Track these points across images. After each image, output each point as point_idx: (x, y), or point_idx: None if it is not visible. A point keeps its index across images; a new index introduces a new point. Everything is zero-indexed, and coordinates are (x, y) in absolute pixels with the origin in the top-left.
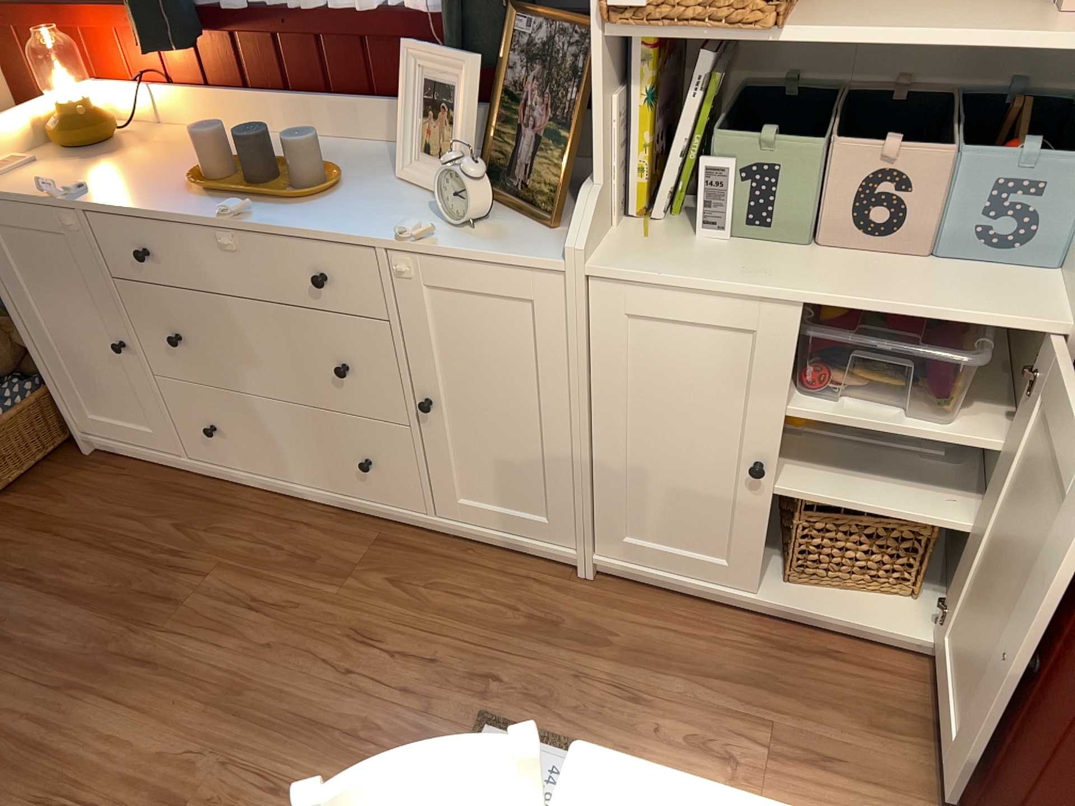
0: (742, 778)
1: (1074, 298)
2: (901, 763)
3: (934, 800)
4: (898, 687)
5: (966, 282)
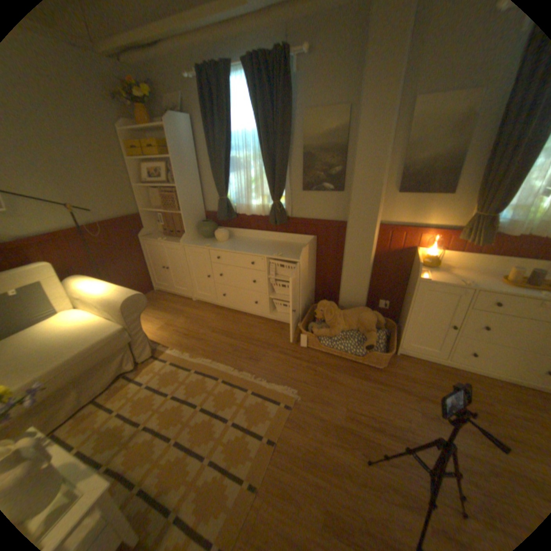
0: None
1: None
2: None
3: None
4: None
5: None
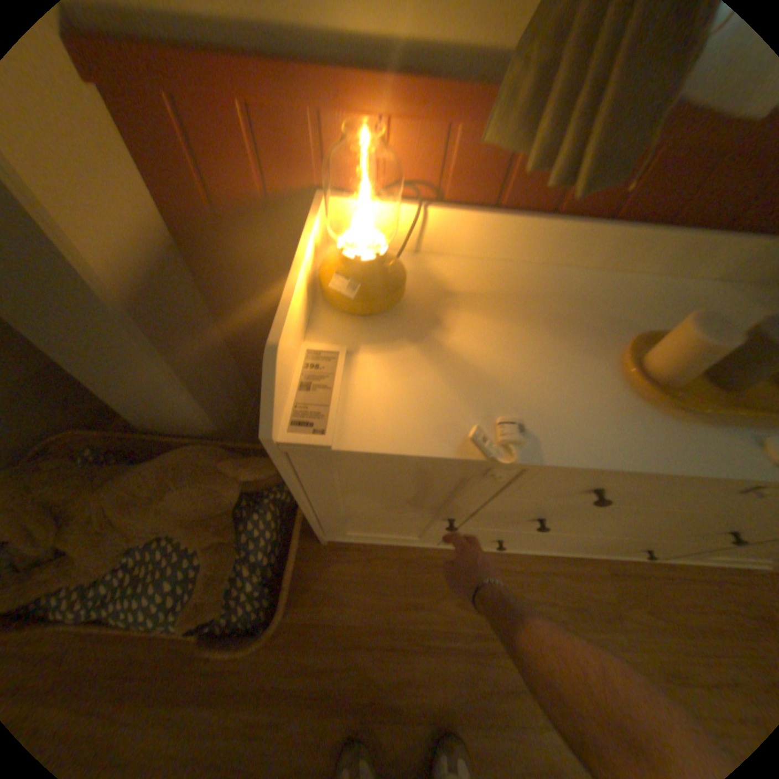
0: None
1: None
2: None
3: None
4: None
5: None
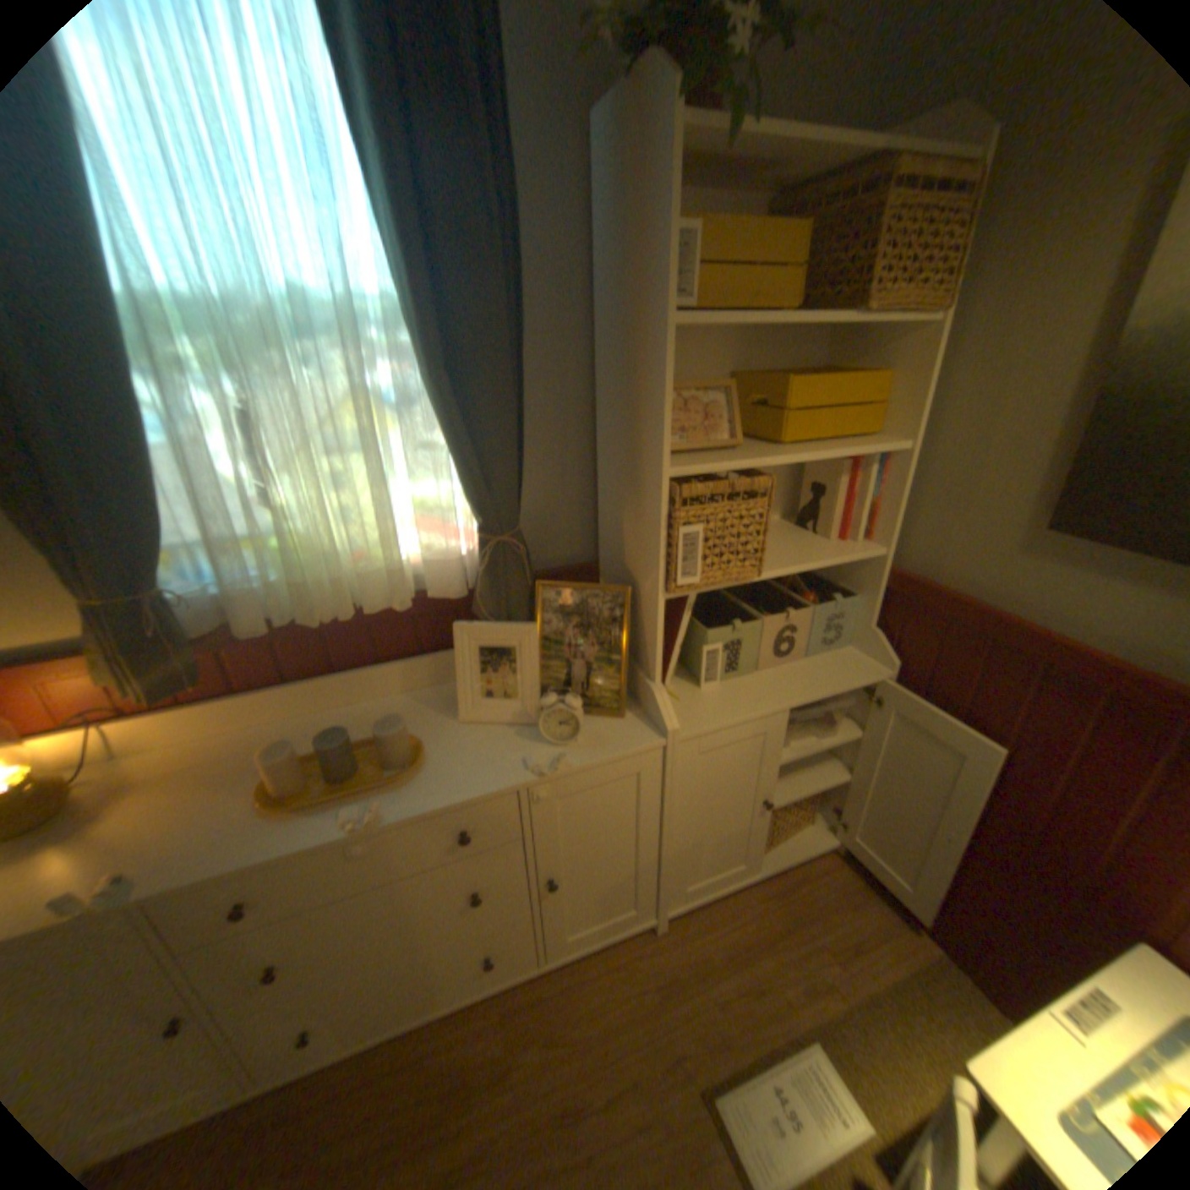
0: (845, 998)
1: (877, 662)
2: (880, 924)
3: (906, 933)
4: (840, 881)
5: (832, 669)
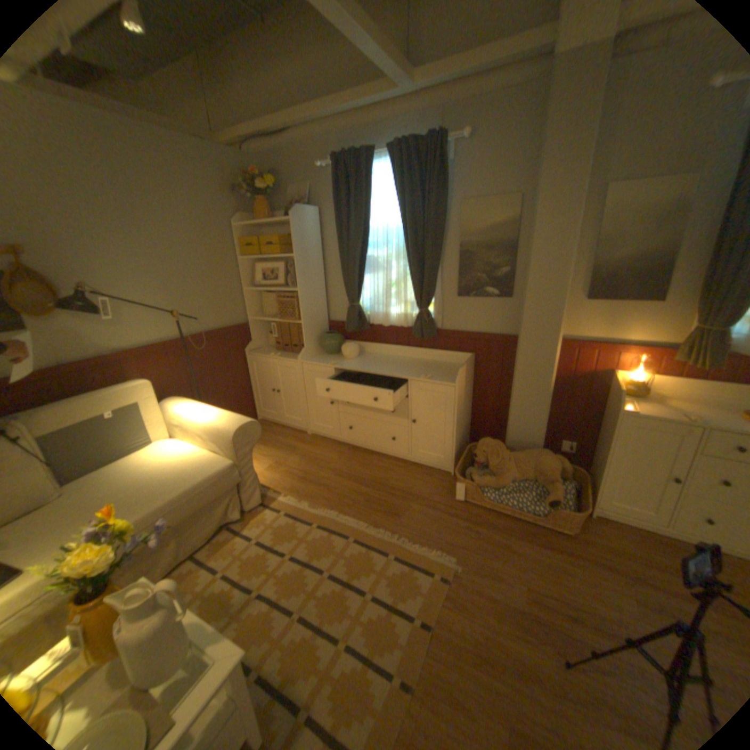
0: None
1: None
2: None
3: None
4: None
5: None
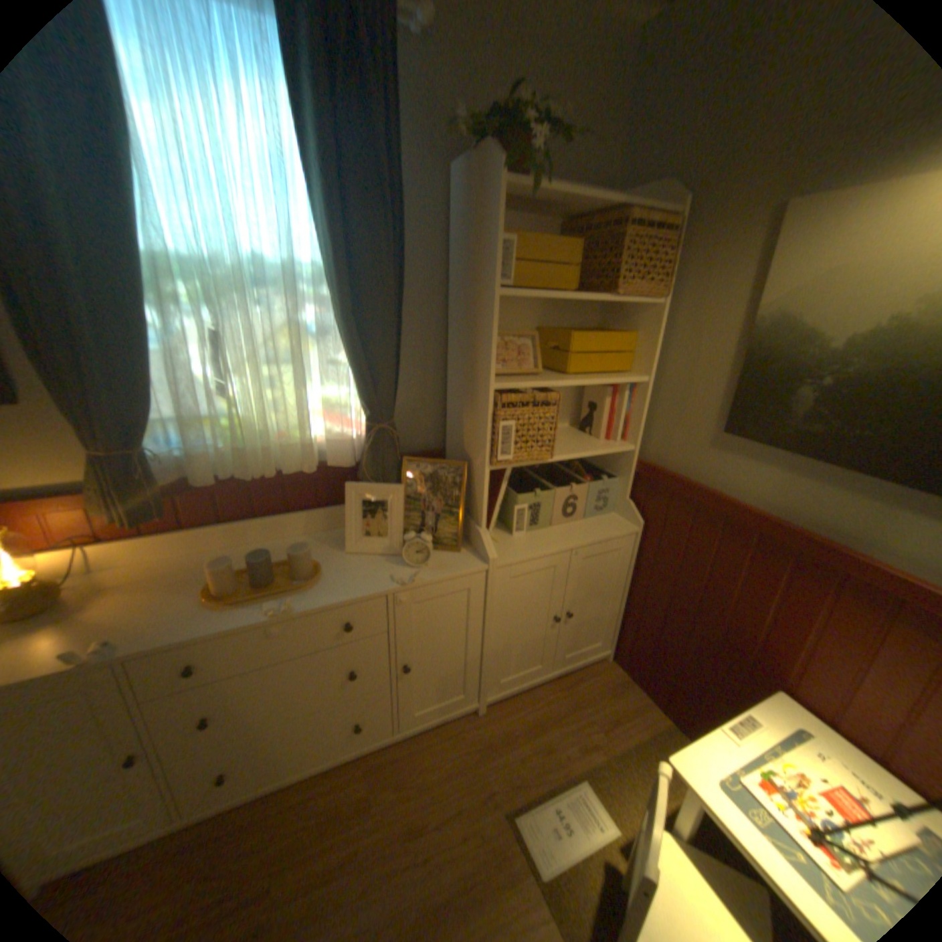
0: (605, 753)
1: (629, 522)
2: (632, 706)
3: (649, 711)
4: (606, 680)
5: (600, 526)
